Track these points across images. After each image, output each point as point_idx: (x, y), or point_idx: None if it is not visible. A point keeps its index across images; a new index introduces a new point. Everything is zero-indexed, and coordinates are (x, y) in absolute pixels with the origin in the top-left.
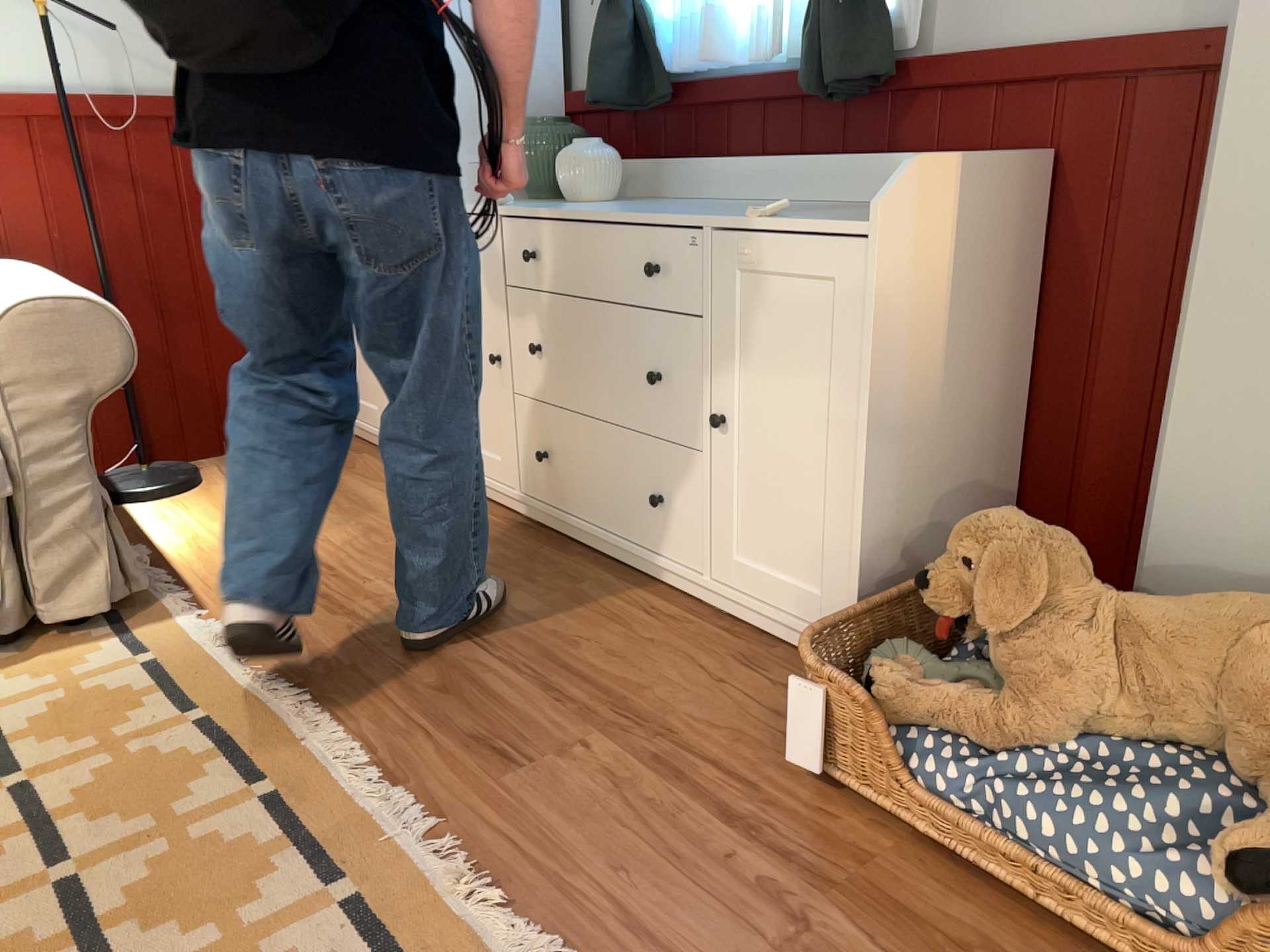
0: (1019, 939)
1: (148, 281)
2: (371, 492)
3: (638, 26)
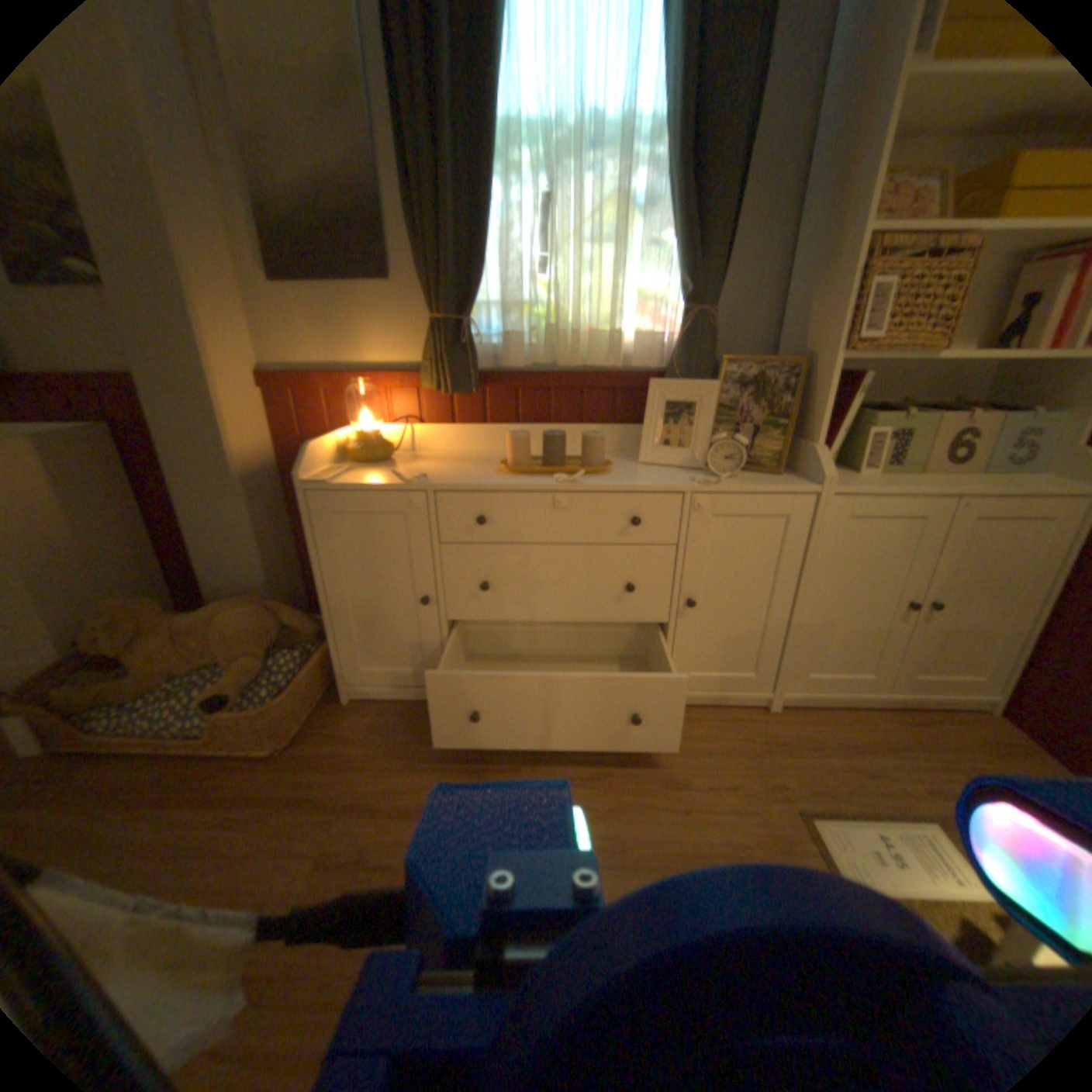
0: (147, 774)
1: None
2: None
3: None
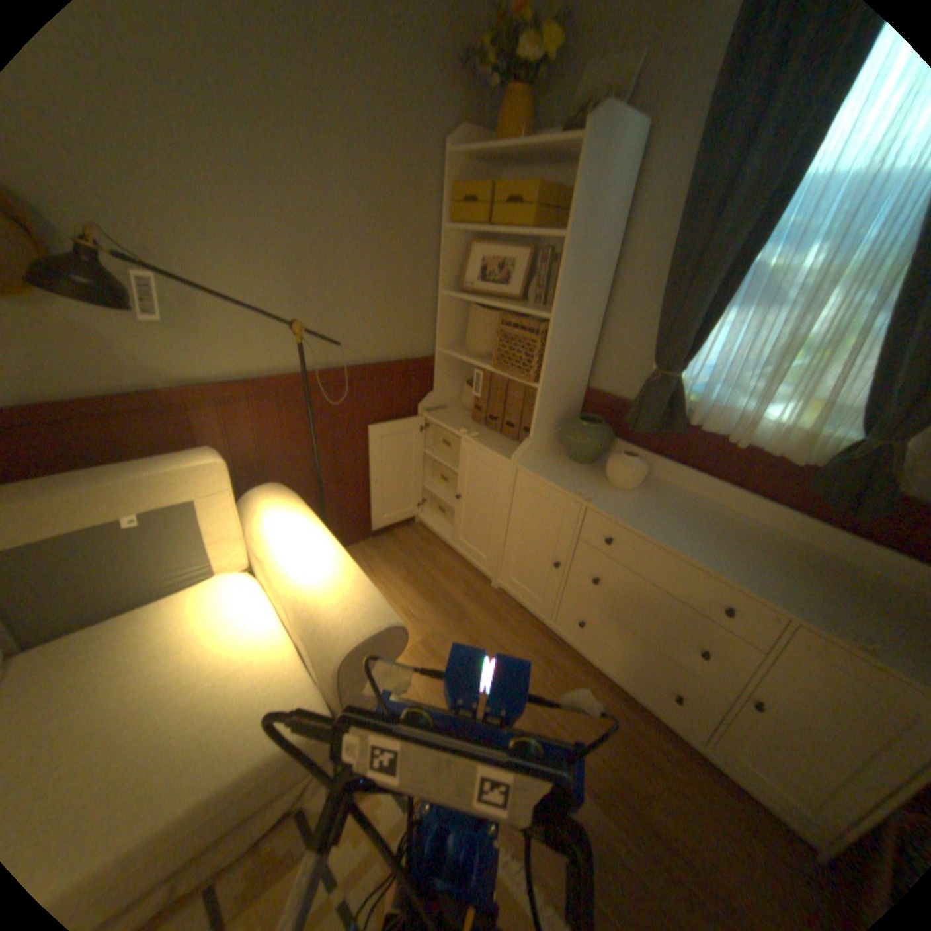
0: None
1: (332, 464)
2: (456, 591)
3: (680, 392)
